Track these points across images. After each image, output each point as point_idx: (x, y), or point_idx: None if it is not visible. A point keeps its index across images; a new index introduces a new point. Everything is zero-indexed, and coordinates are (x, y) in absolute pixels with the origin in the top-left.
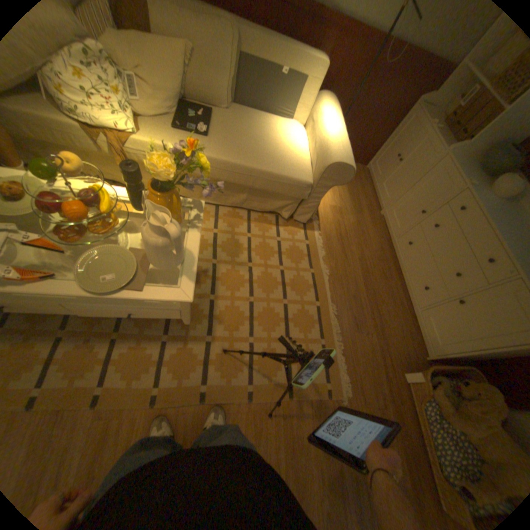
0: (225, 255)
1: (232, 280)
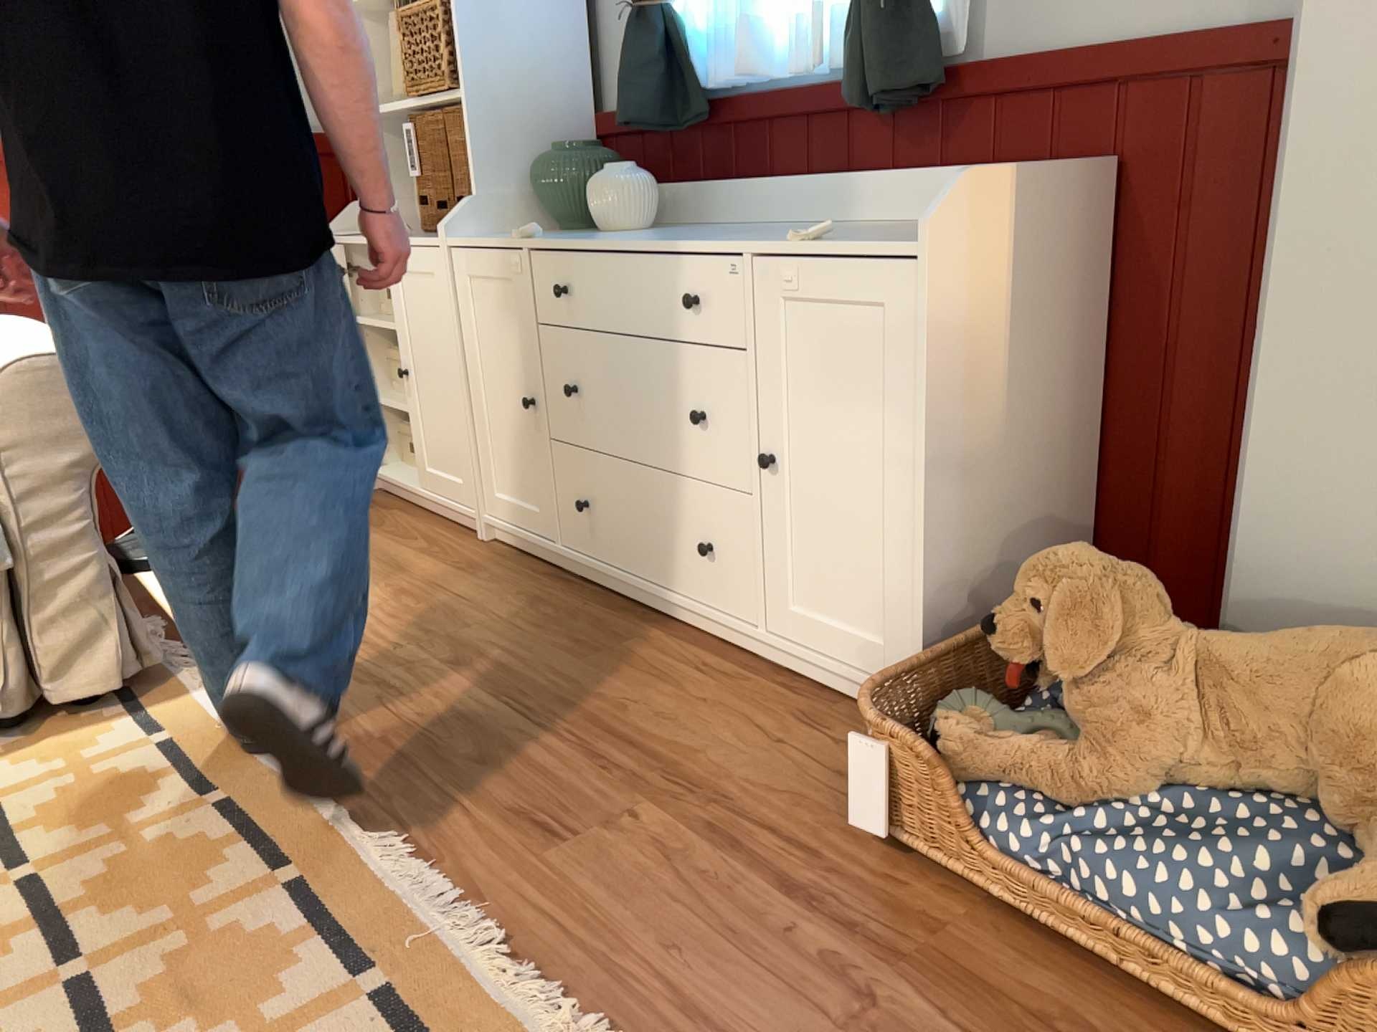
0: None
1: None
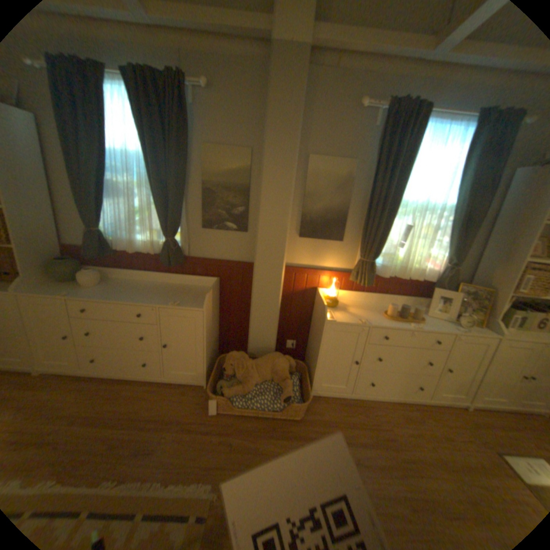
0: None
1: None
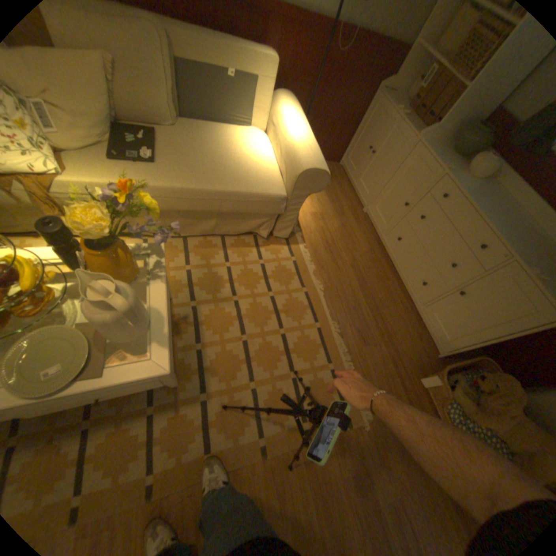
0: (205, 293)
1: (218, 321)
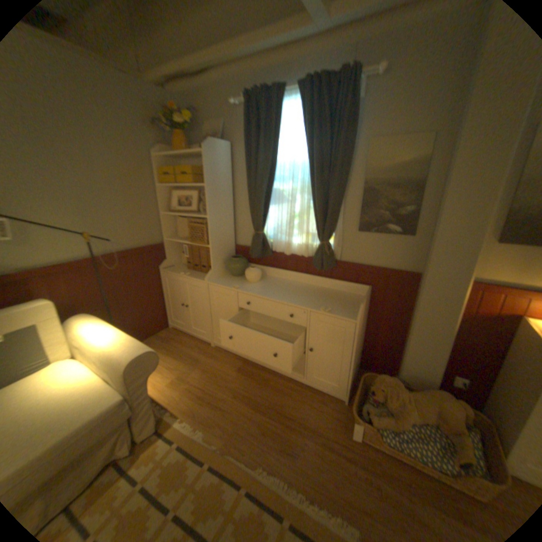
0: None
1: None
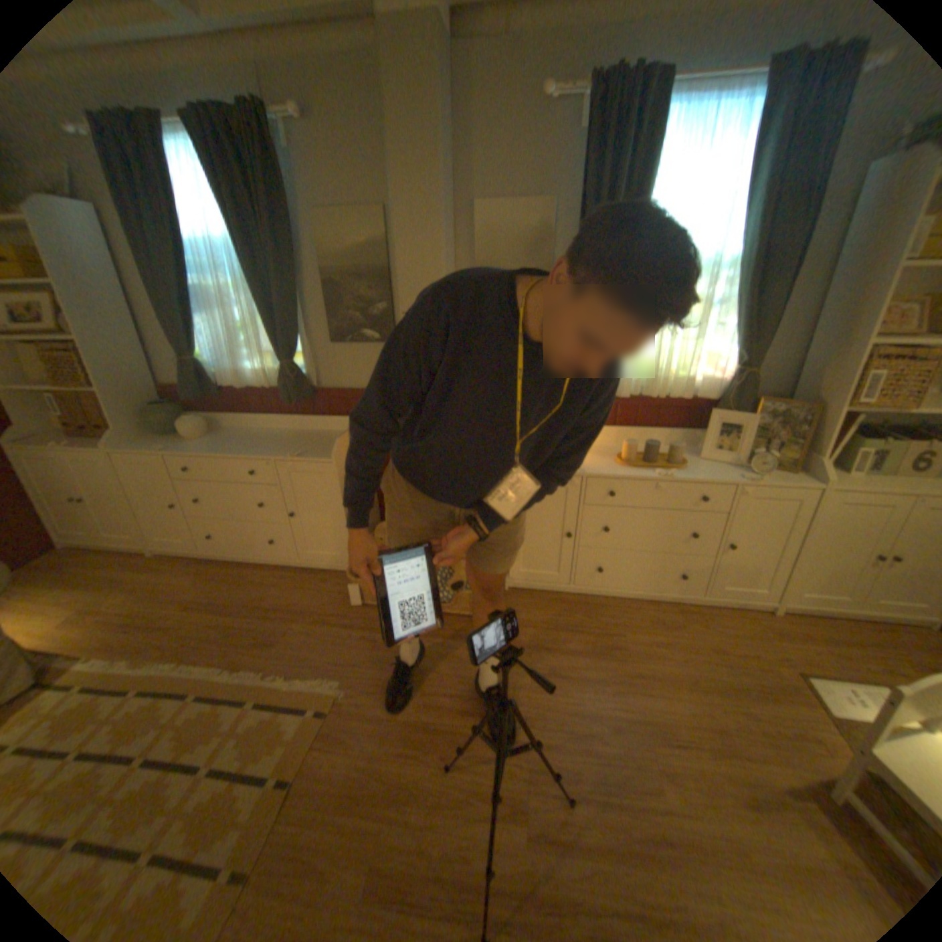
0: None
1: None
